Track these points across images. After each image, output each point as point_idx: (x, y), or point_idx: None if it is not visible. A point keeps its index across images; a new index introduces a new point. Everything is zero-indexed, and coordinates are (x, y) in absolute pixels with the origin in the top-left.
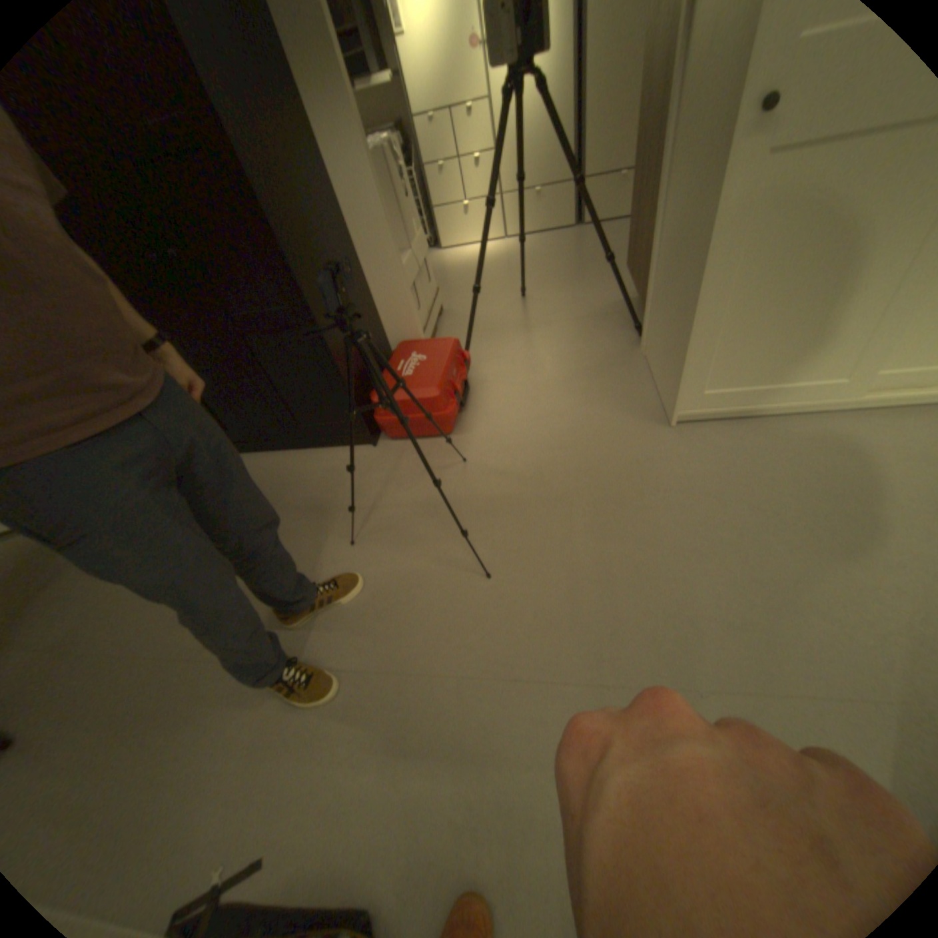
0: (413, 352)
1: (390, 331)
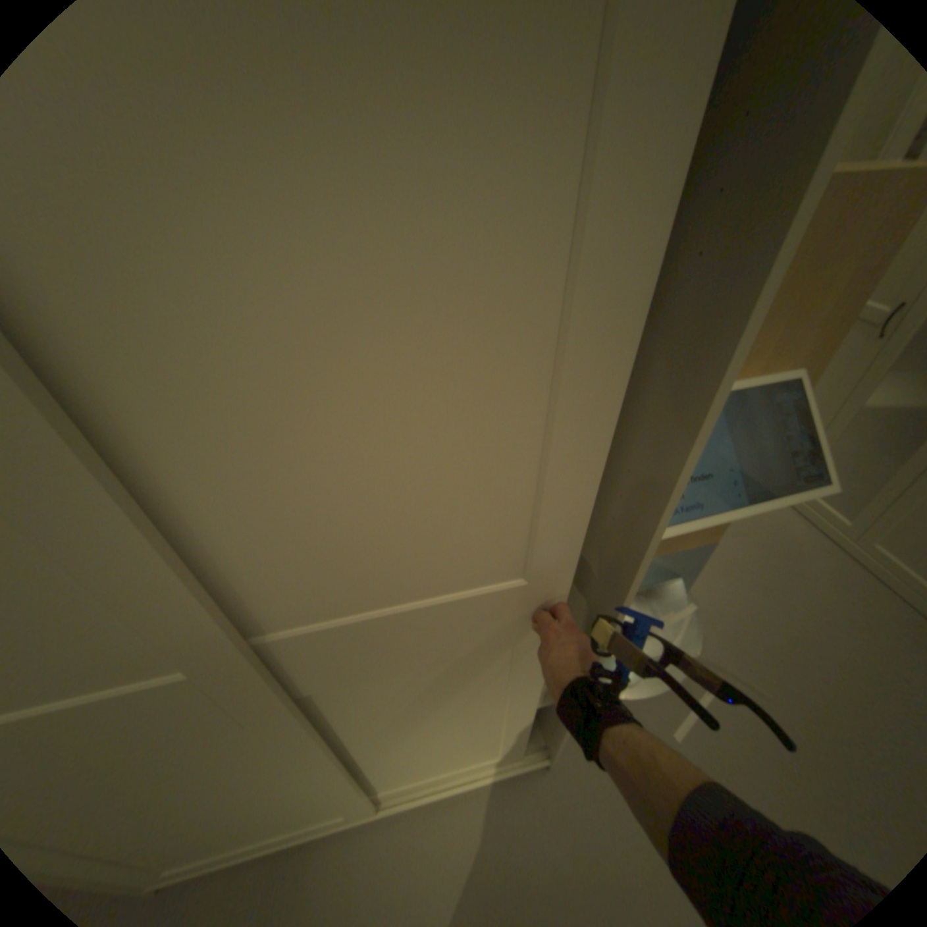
0: None
1: None
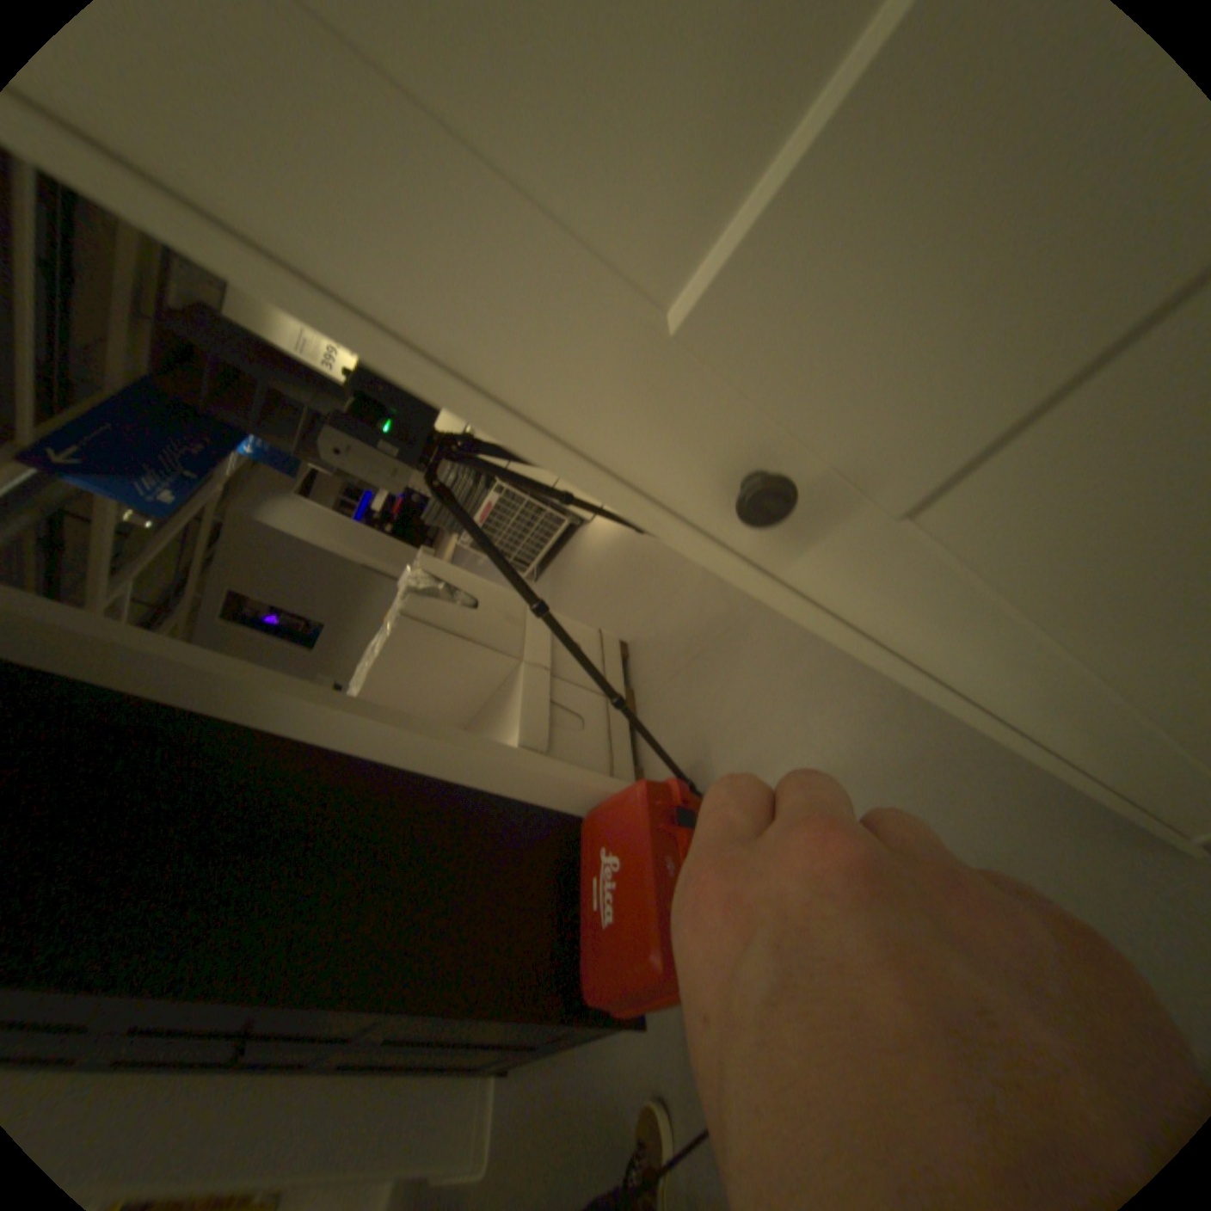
0: (605, 842)
1: (565, 808)
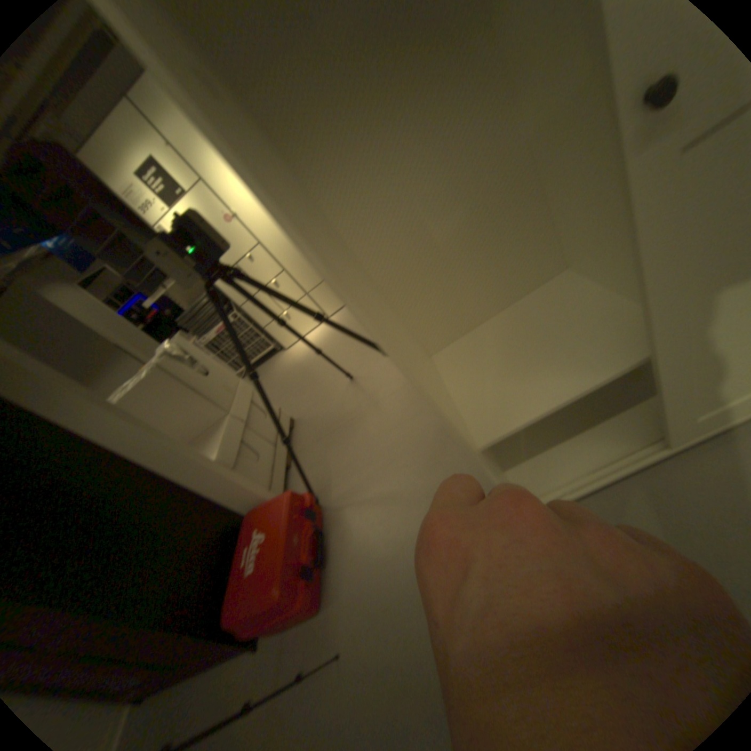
0: (255, 529)
1: (233, 509)
